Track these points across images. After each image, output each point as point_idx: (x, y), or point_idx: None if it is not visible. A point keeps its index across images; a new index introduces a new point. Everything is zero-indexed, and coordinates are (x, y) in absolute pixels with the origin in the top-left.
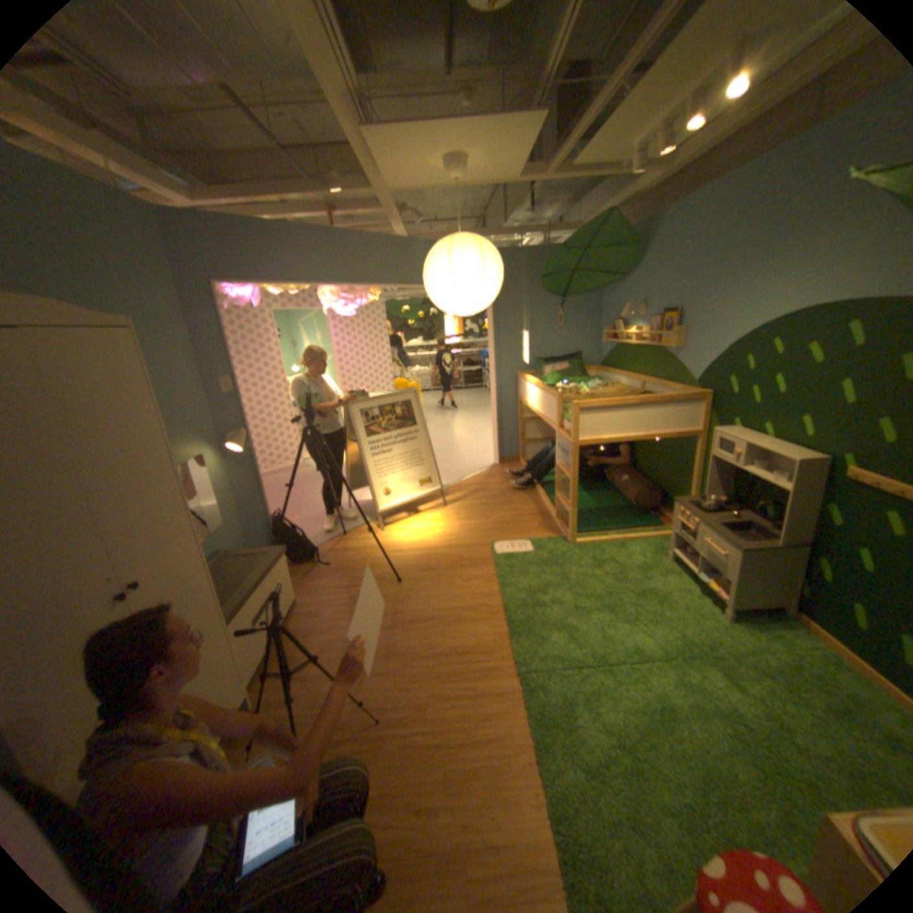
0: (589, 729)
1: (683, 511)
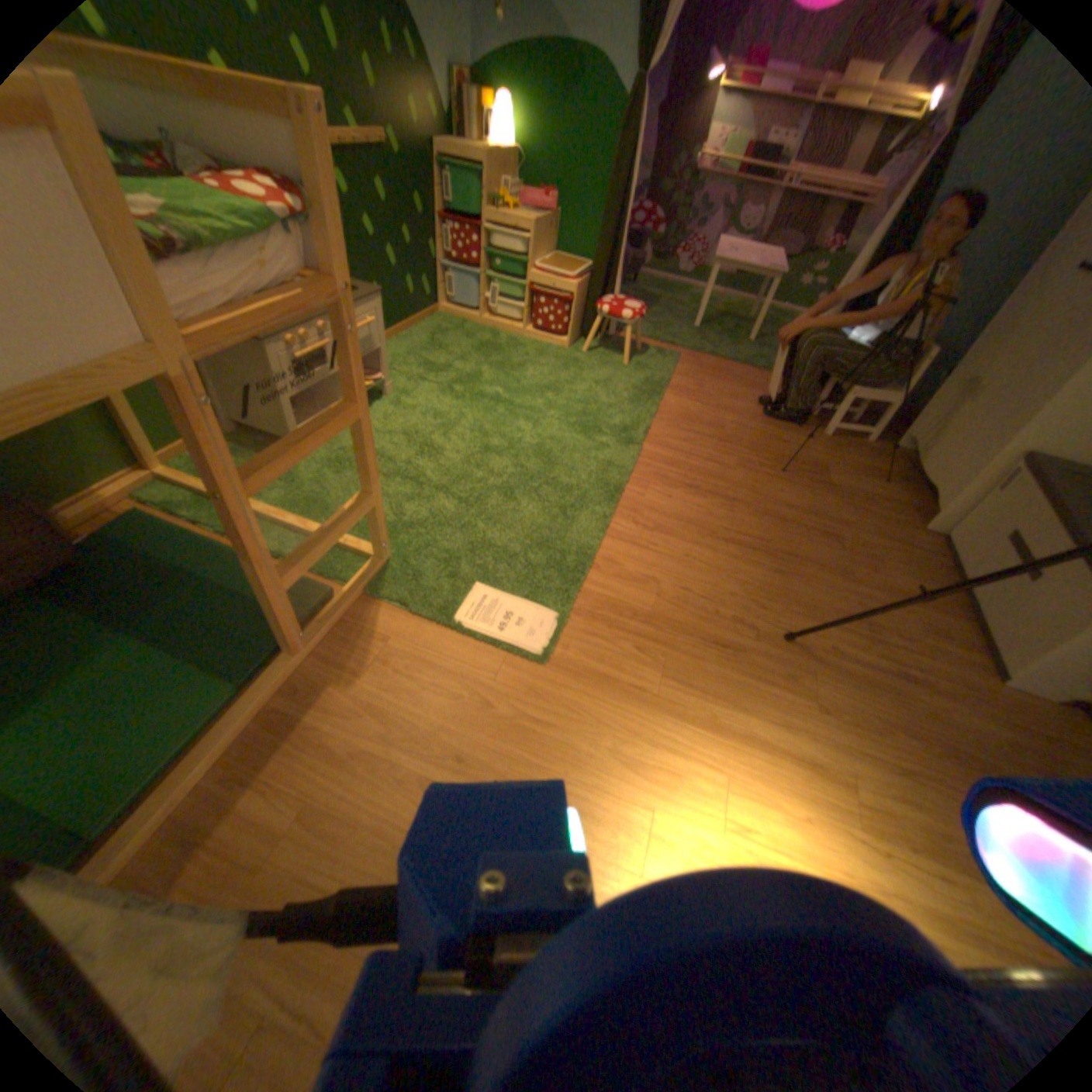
0: (600, 405)
1: (285, 332)
